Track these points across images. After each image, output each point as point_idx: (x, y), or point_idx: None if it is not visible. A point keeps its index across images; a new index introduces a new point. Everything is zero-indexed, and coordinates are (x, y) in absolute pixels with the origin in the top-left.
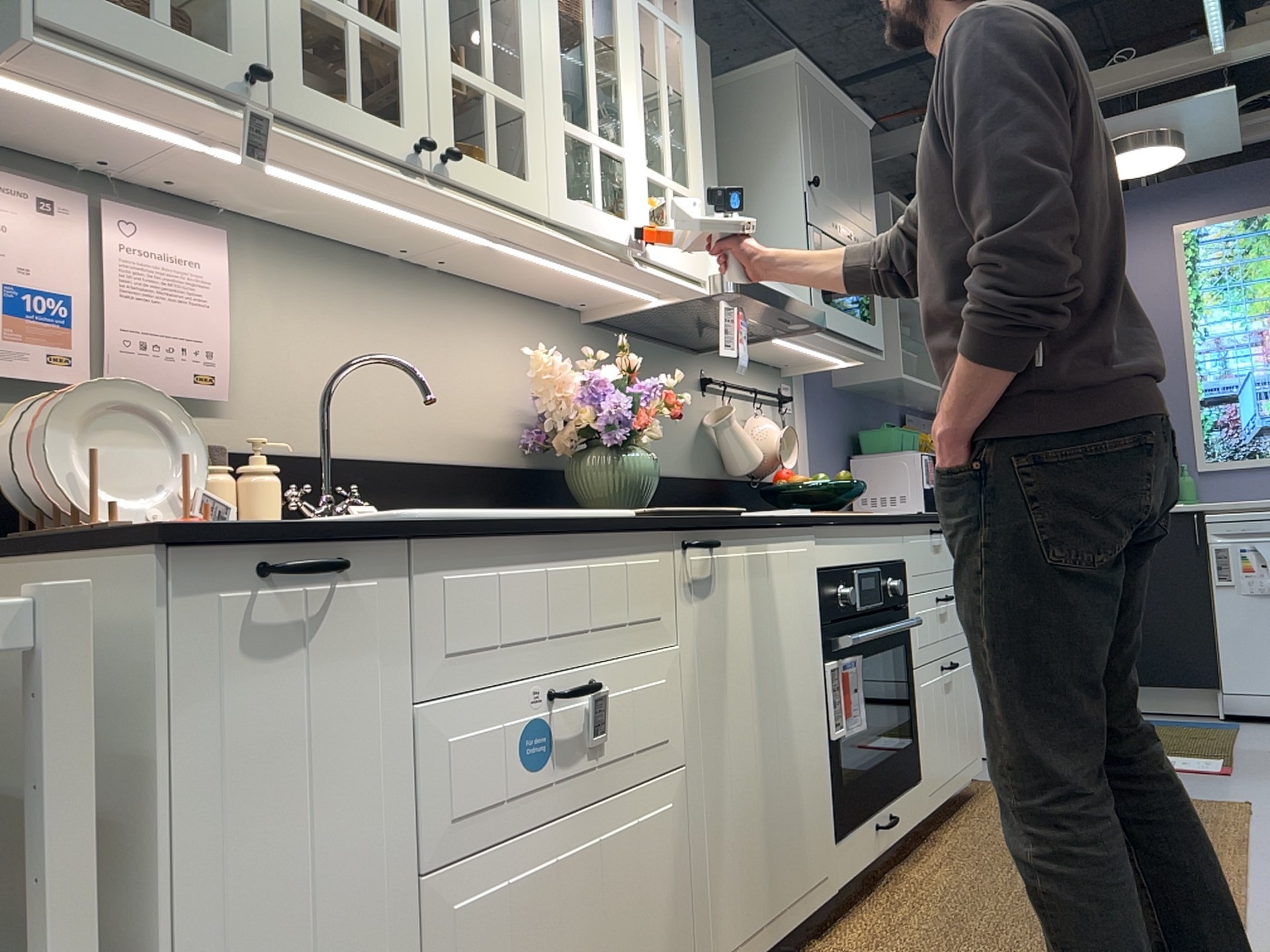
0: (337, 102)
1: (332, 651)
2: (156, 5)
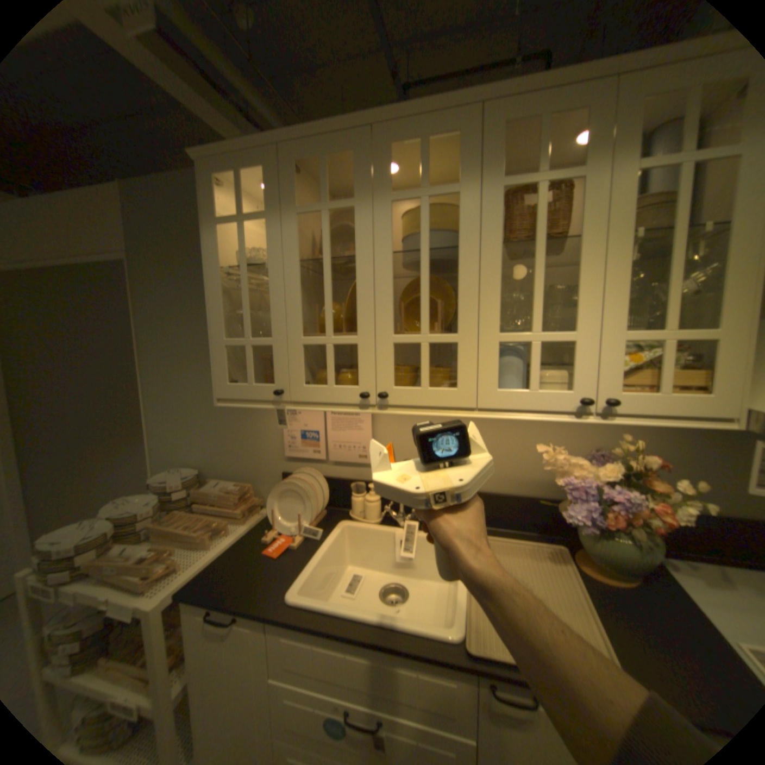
0: (322, 386)
1: (234, 650)
2: (249, 378)
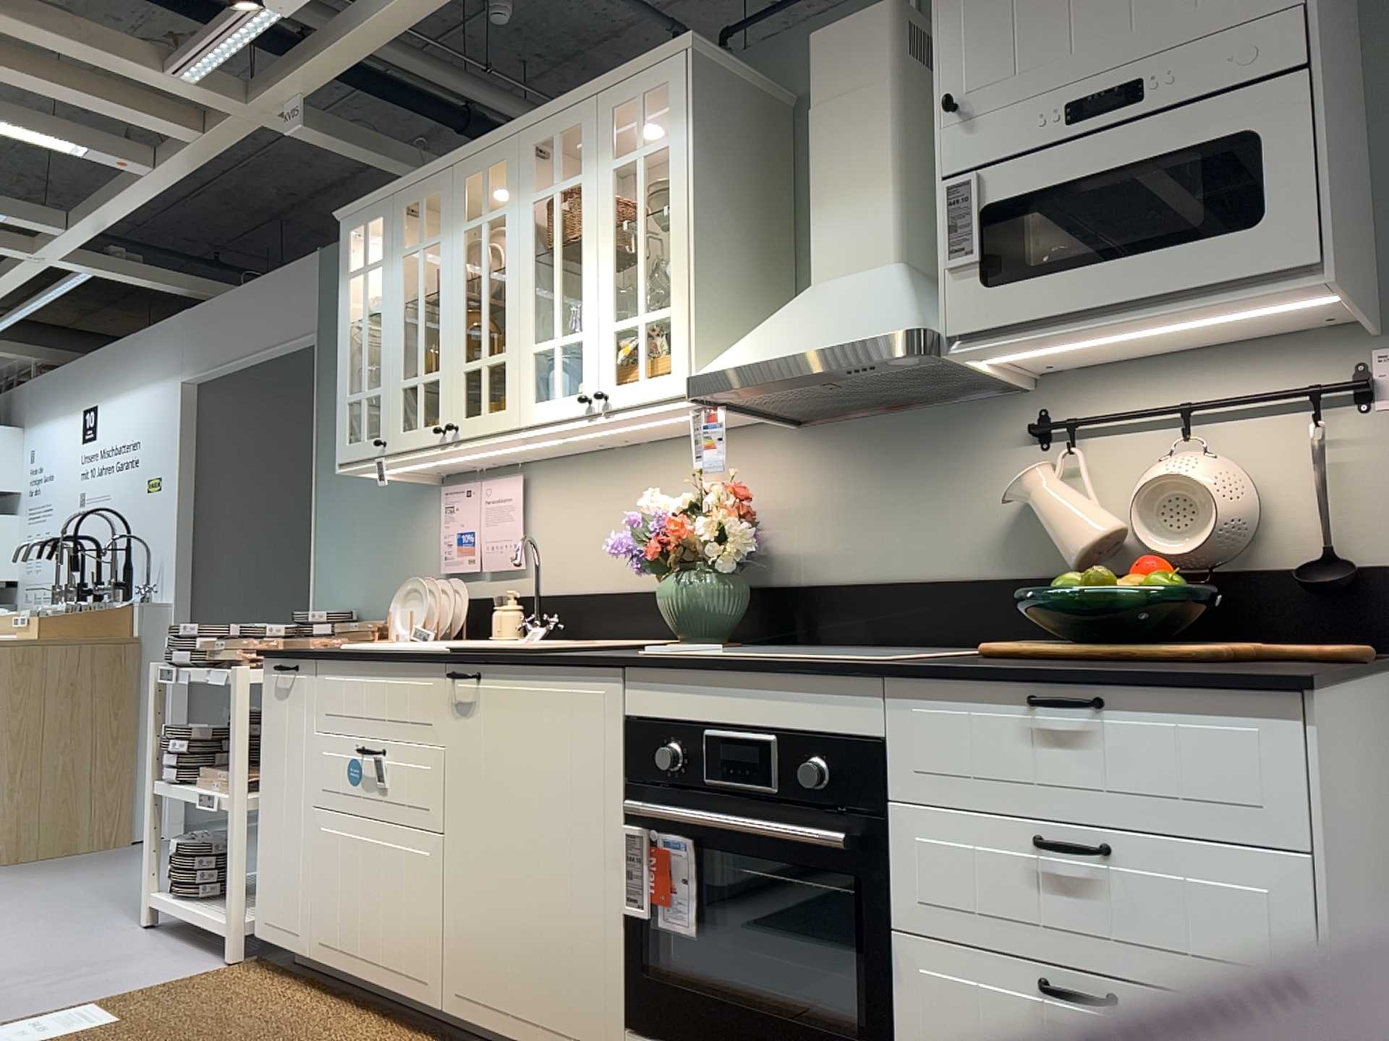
0: (413, 430)
1: (295, 701)
2: (362, 434)
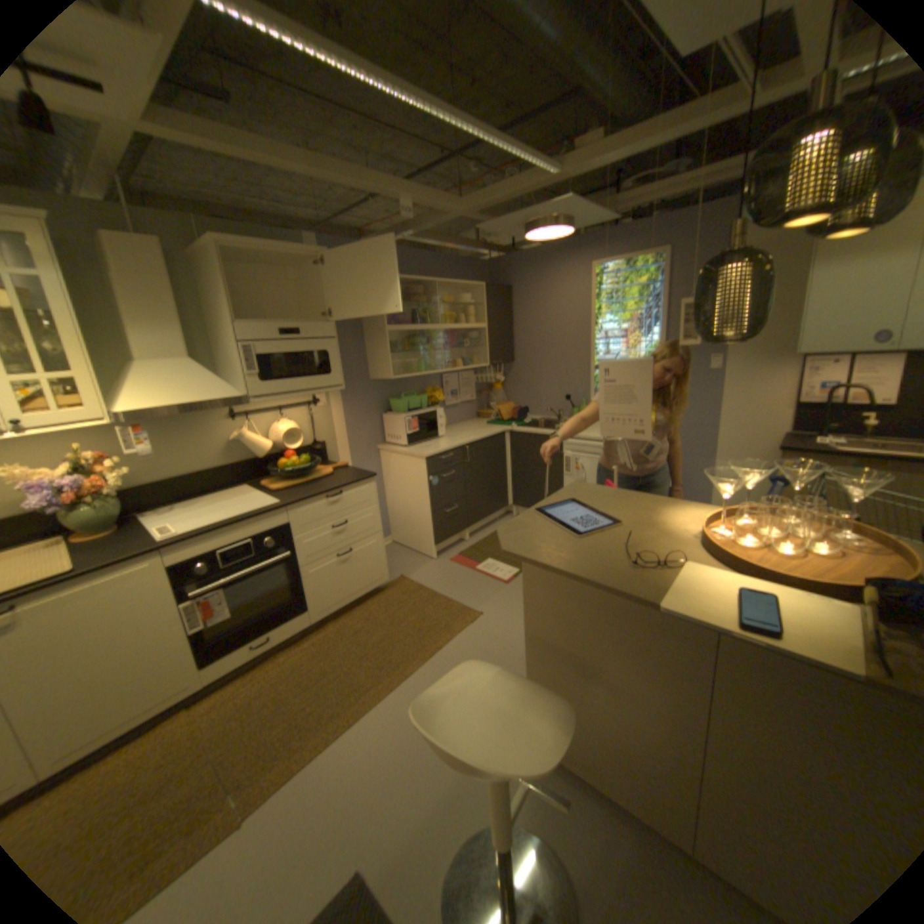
0: None
1: None
2: None
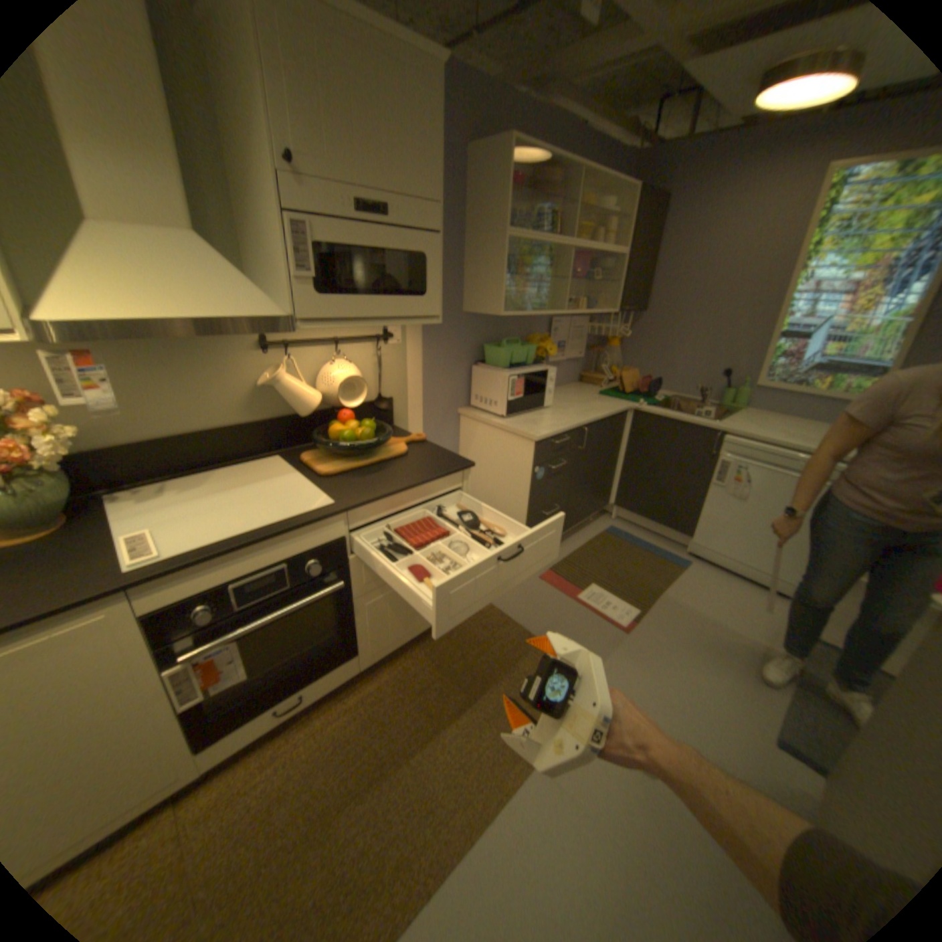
0: None
1: None
2: None
